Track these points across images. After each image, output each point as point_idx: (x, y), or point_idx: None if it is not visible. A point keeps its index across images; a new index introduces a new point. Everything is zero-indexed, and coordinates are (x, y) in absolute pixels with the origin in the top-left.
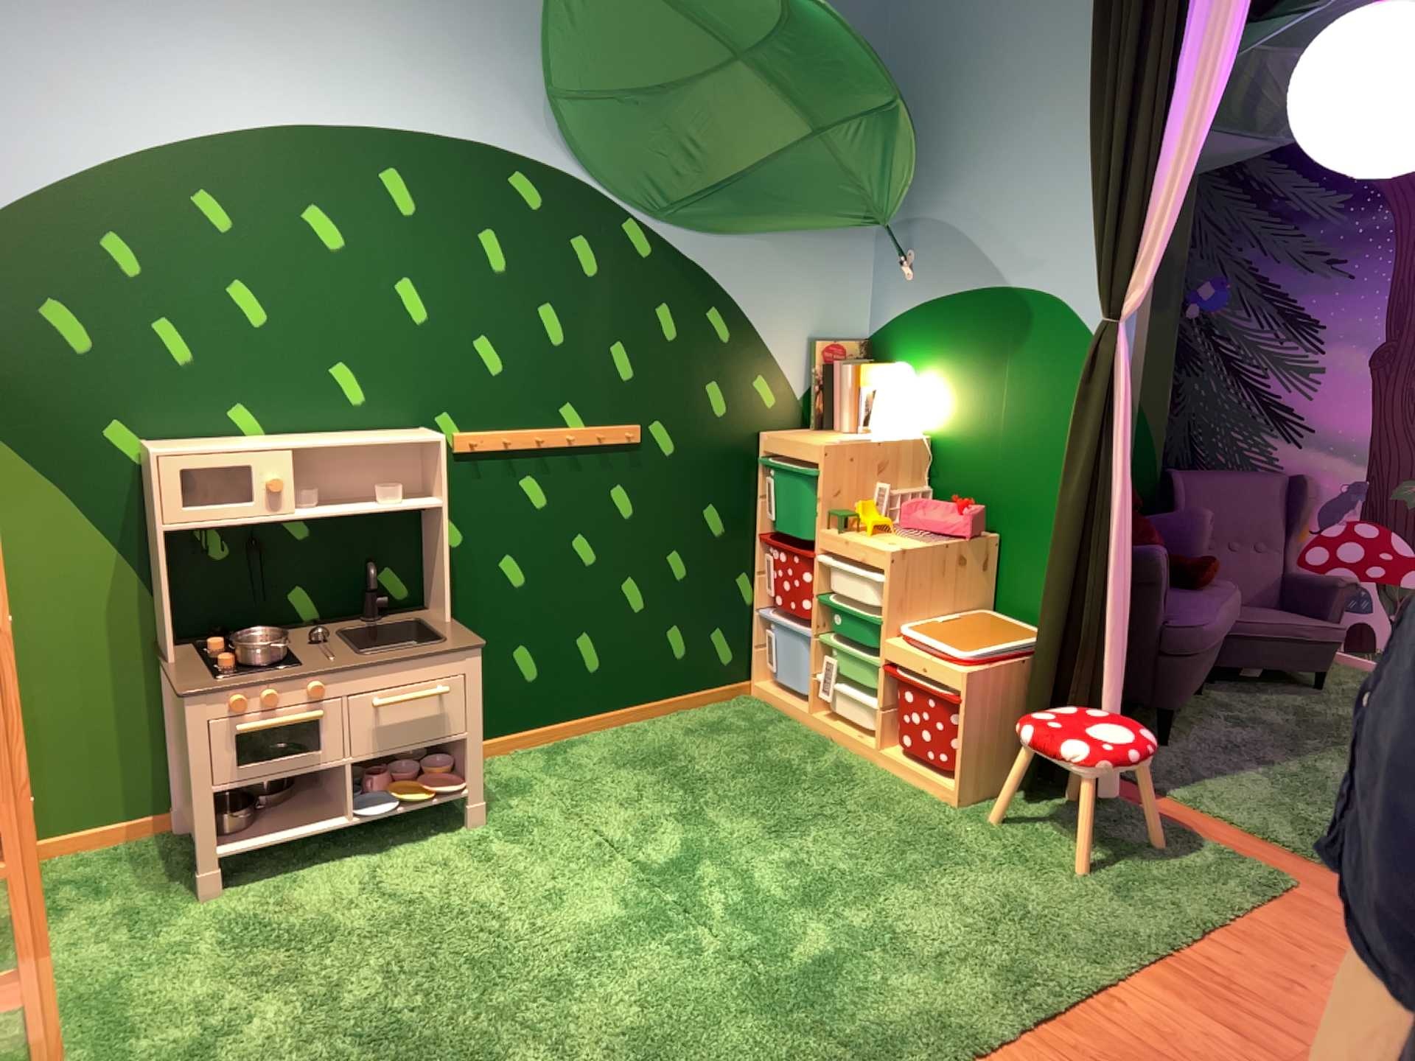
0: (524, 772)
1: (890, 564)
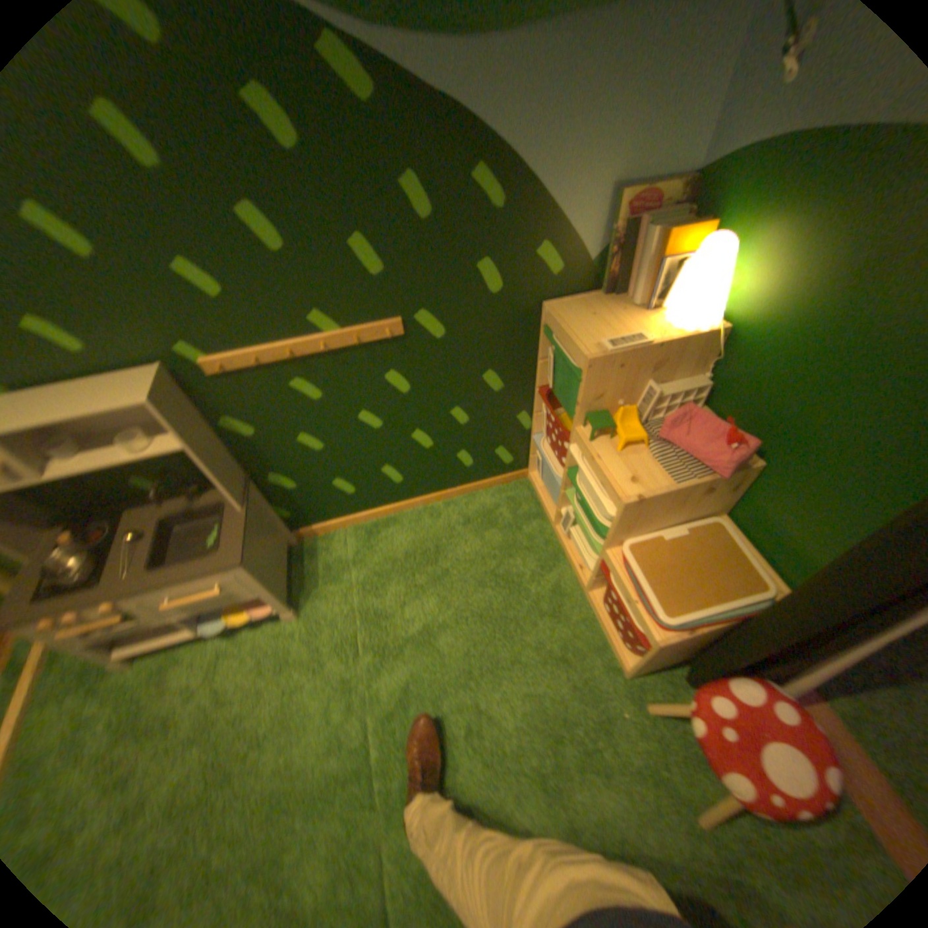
0: (348, 550)
1: (621, 511)
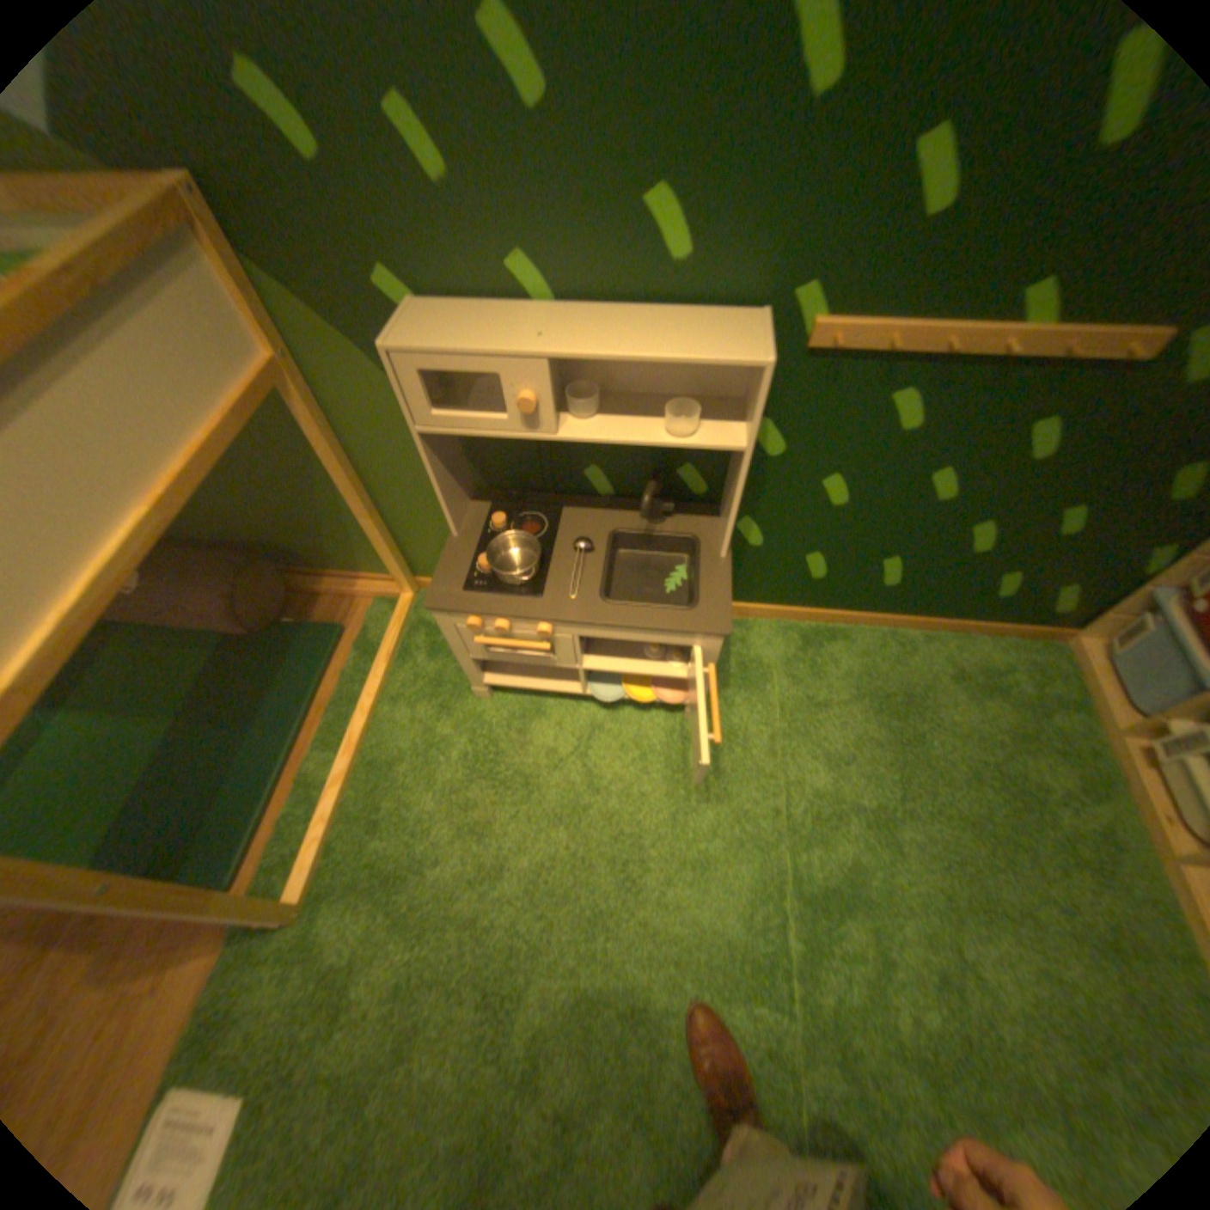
0: (772, 655)
1: None
